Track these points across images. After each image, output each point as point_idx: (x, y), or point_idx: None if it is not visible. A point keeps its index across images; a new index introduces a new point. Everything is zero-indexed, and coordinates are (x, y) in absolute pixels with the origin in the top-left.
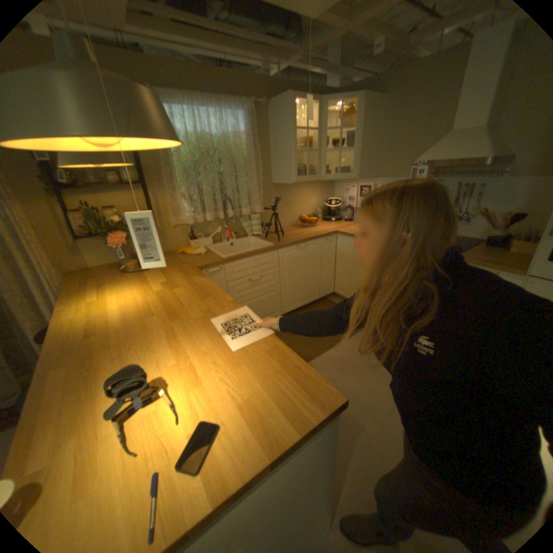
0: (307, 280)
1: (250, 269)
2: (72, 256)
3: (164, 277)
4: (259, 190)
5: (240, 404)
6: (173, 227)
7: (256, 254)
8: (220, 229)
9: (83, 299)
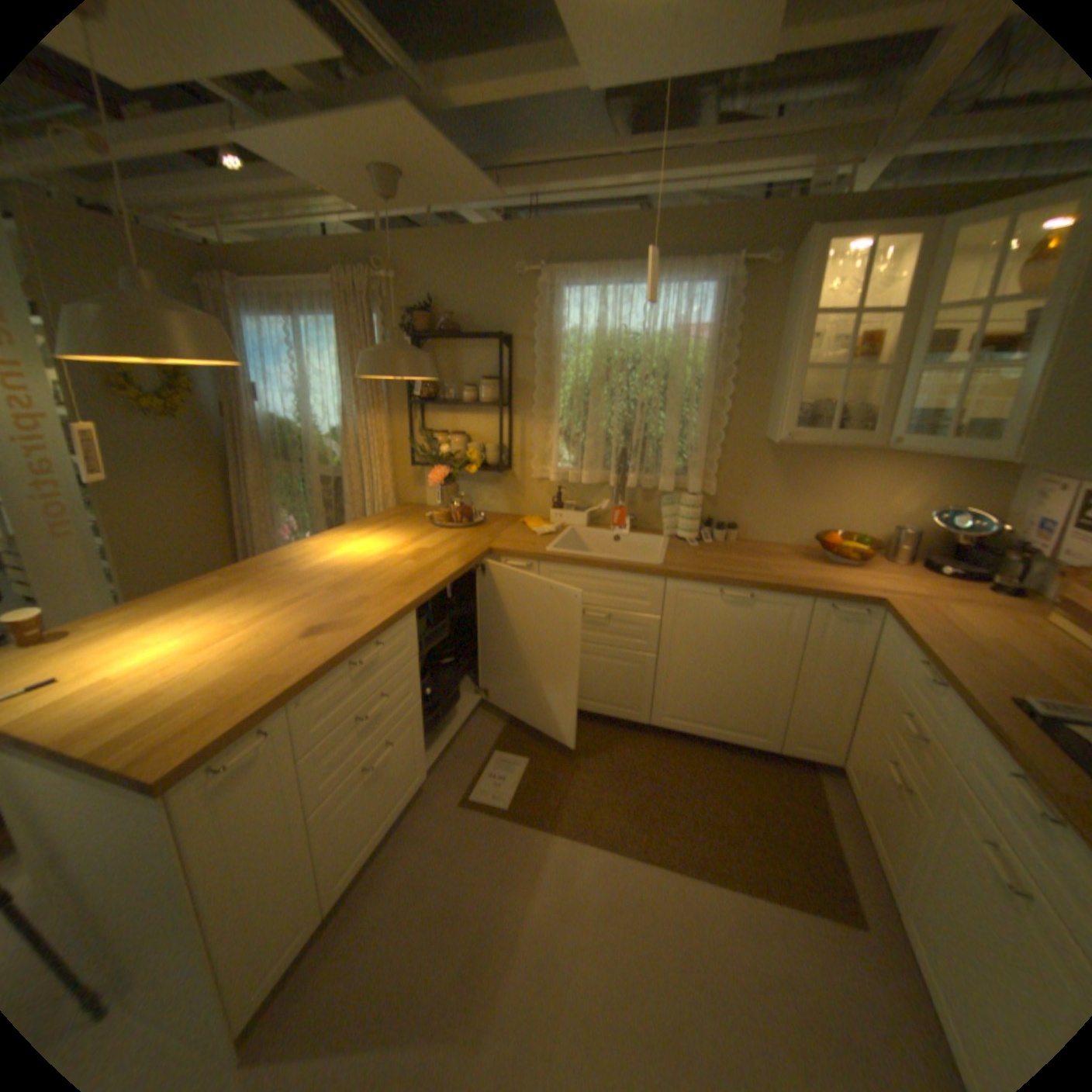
0: (743, 685)
1: (592, 591)
2: (416, 483)
3: (444, 542)
4: (725, 445)
5: (156, 693)
6: (536, 478)
7: (607, 566)
8: (608, 503)
9: (356, 532)
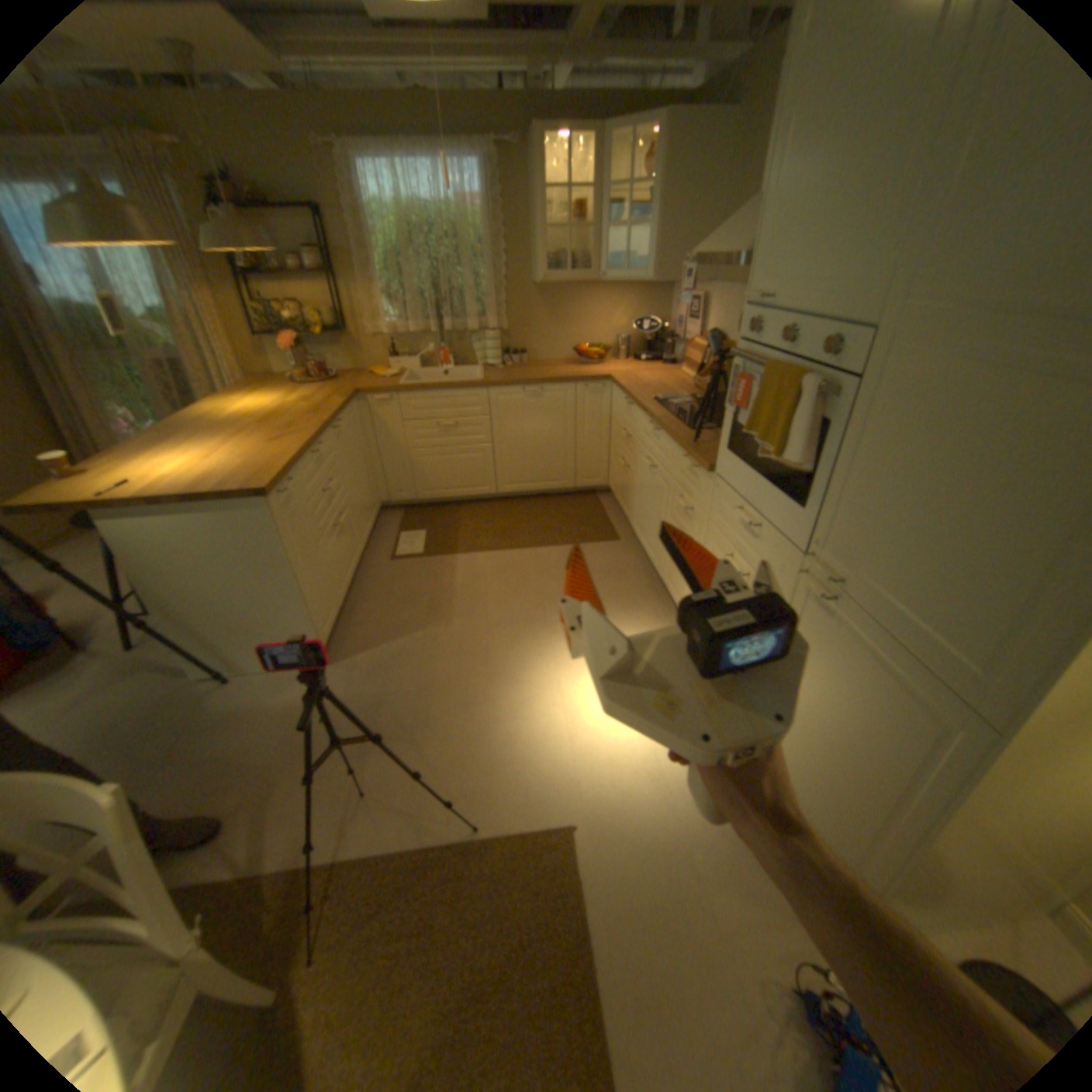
0: (546, 450)
1: (440, 408)
2: (258, 355)
3: (317, 392)
4: (507, 291)
5: (210, 473)
6: (370, 335)
7: (447, 387)
8: (433, 347)
9: (232, 397)
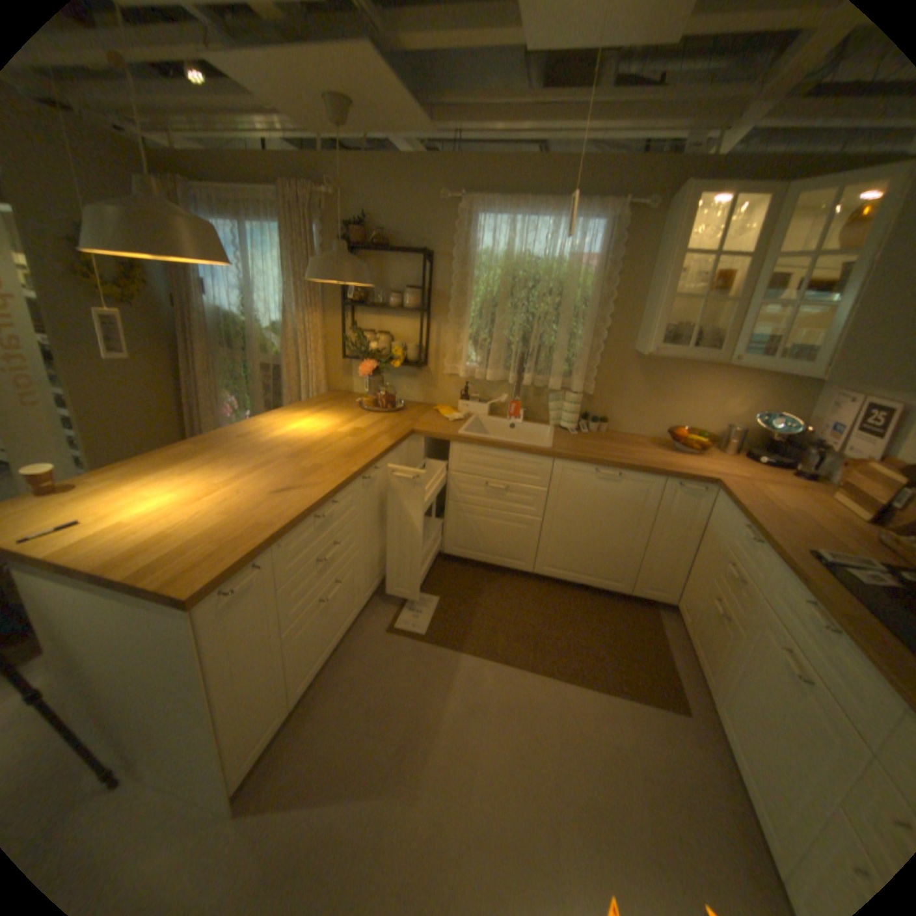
0: (607, 543)
1: (494, 467)
2: (344, 373)
3: (374, 423)
4: (602, 355)
5: (166, 534)
6: (447, 374)
7: (508, 447)
8: (506, 397)
9: (298, 412)
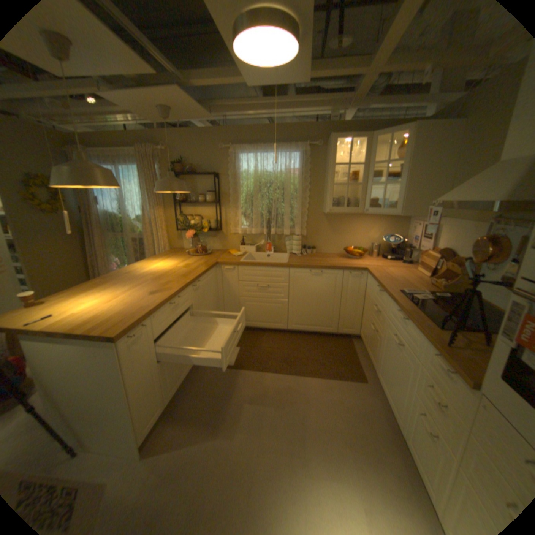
0: (321, 307)
1: (260, 276)
2: (178, 238)
3: (196, 261)
4: (307, 215)
5: (98, 315)
6: (232, 233)
7: (265, 265)
8: (263, 241)
9: (155, 259)
